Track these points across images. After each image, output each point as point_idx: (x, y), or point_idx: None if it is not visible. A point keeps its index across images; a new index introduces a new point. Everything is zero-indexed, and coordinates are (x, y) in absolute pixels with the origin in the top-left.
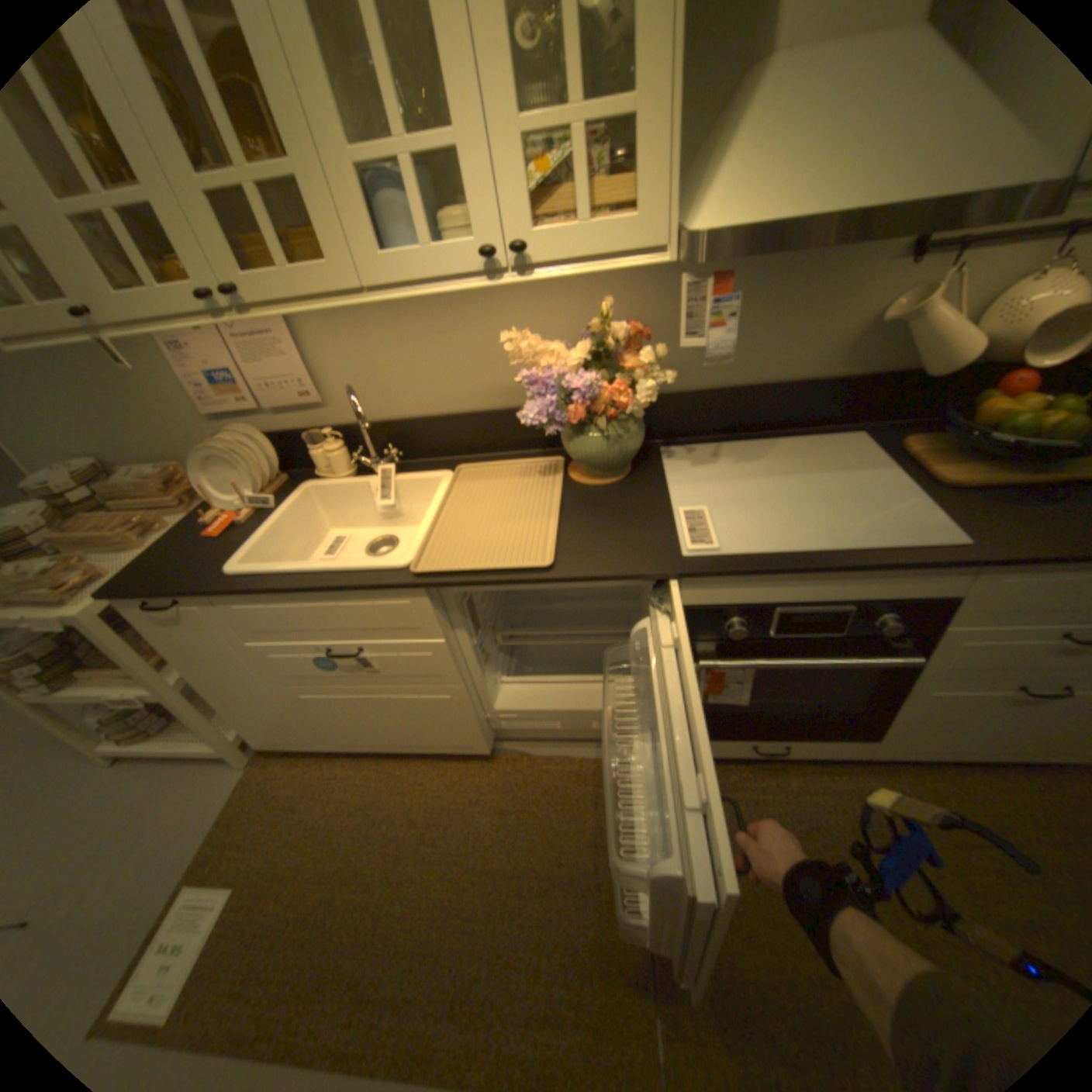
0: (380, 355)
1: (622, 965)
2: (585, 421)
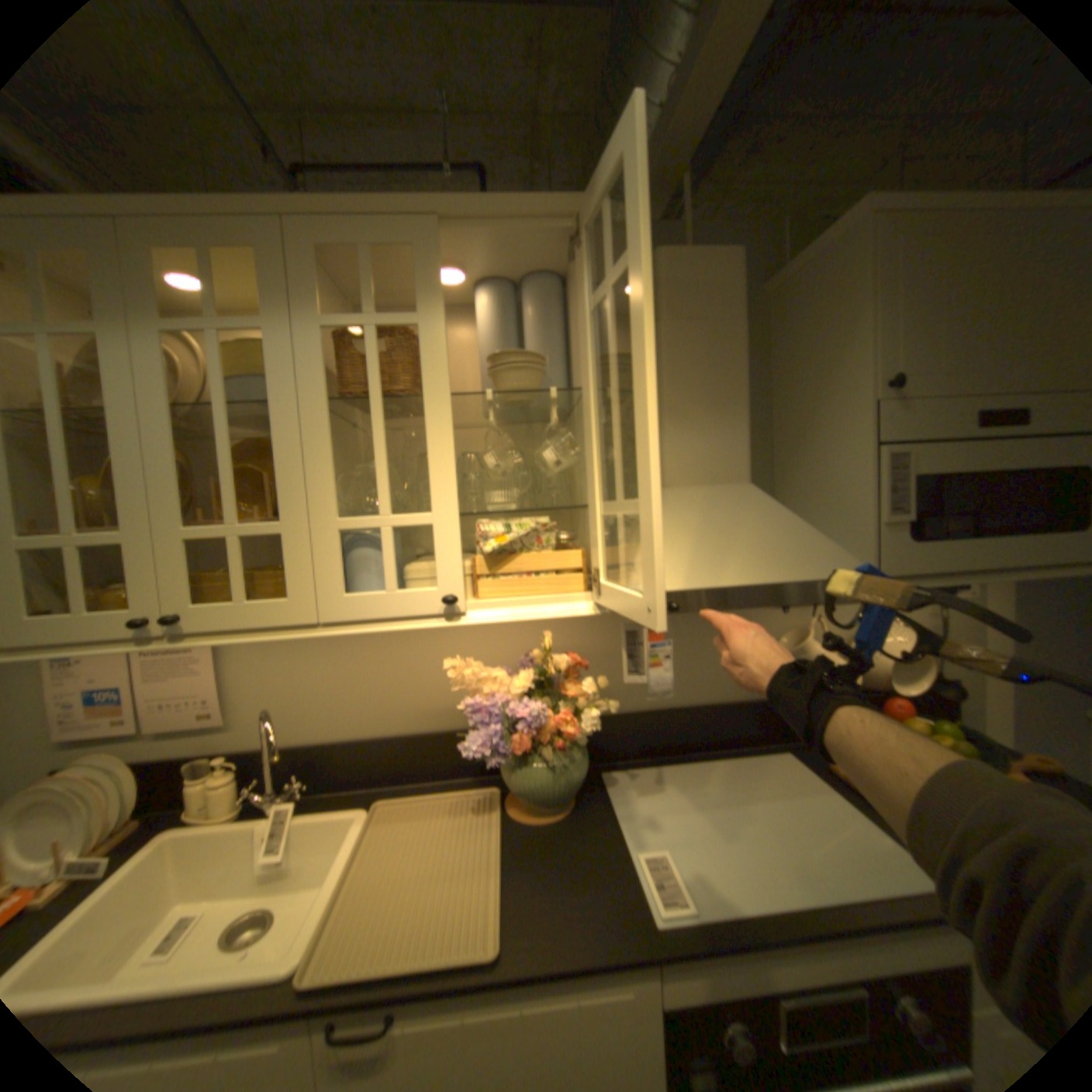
0: (309, 674)
1: None
2: (529, 749)
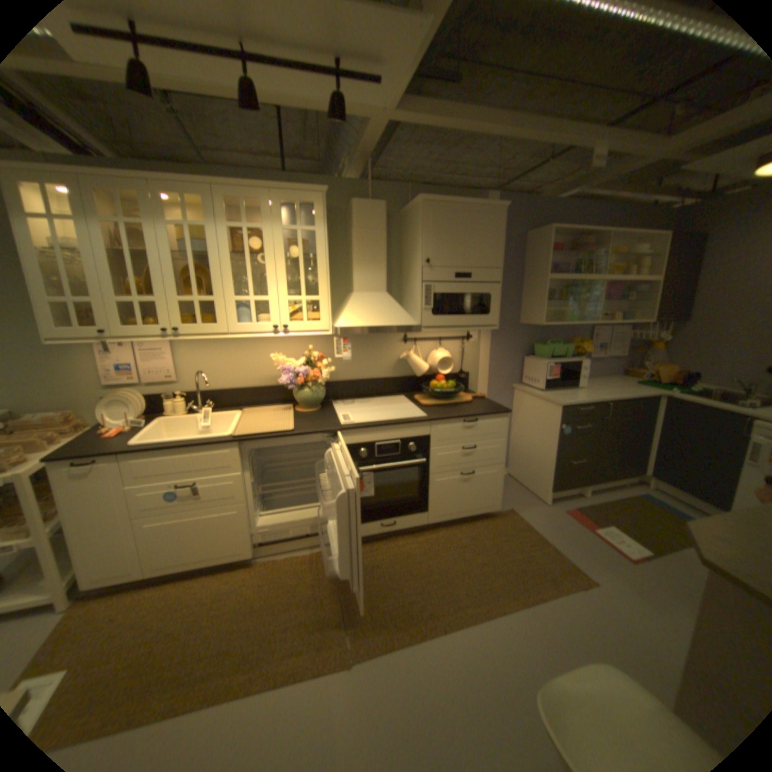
0: (213, 362)
1: (328, 624)
2: (304, 384)
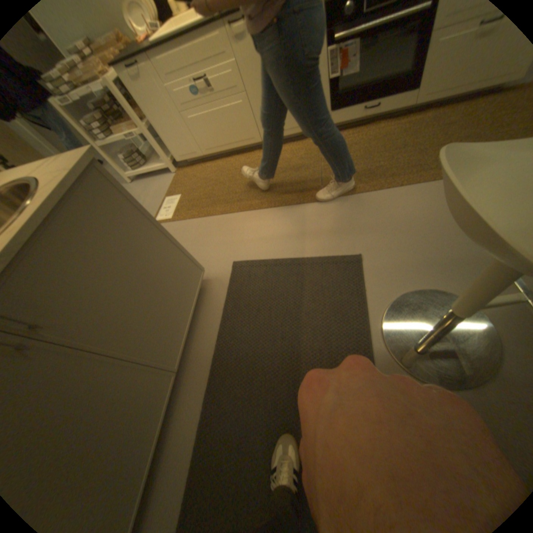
0: None
1: (311, 177)
2: None
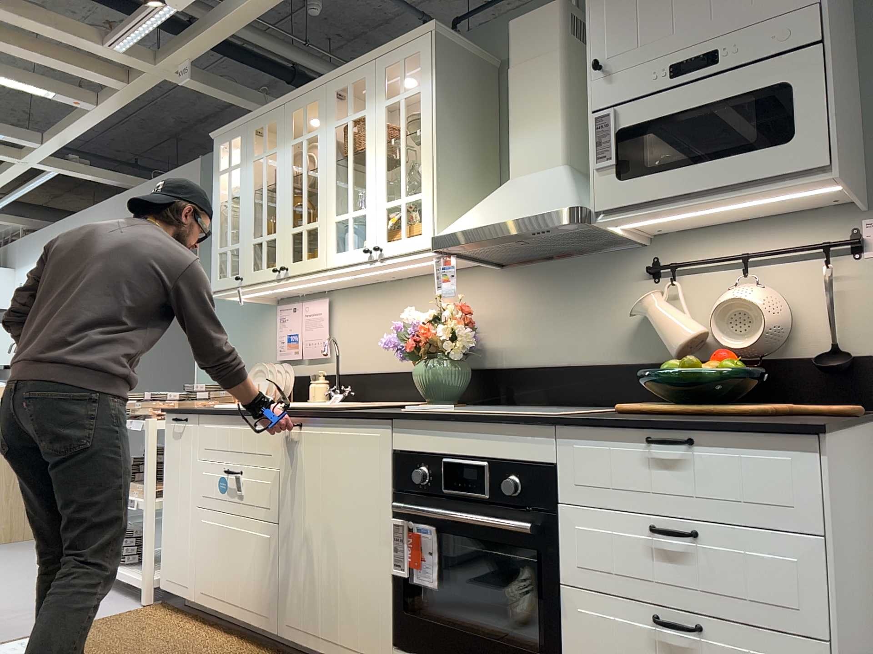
0: (363, 330)
1: None
2: (415, 351)
